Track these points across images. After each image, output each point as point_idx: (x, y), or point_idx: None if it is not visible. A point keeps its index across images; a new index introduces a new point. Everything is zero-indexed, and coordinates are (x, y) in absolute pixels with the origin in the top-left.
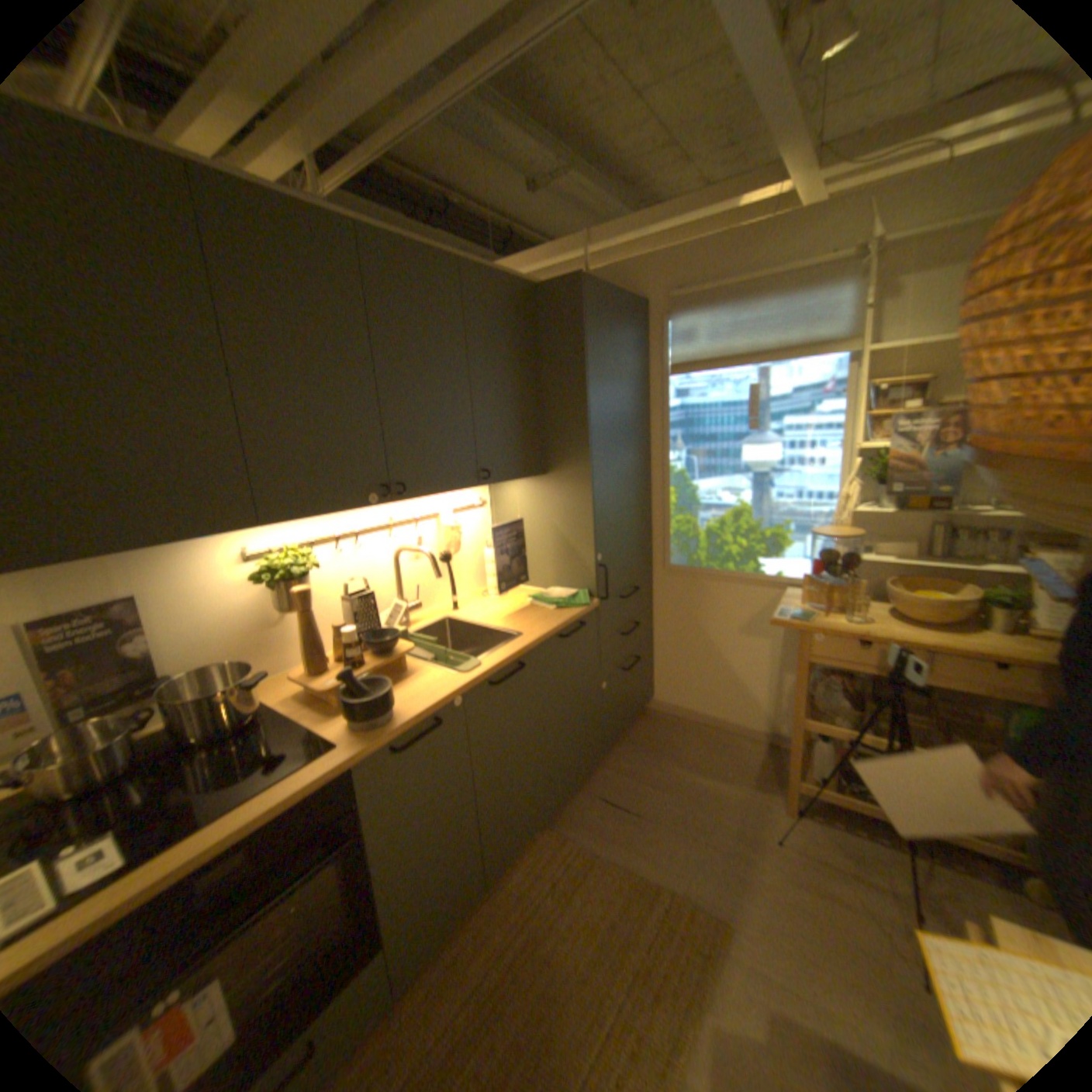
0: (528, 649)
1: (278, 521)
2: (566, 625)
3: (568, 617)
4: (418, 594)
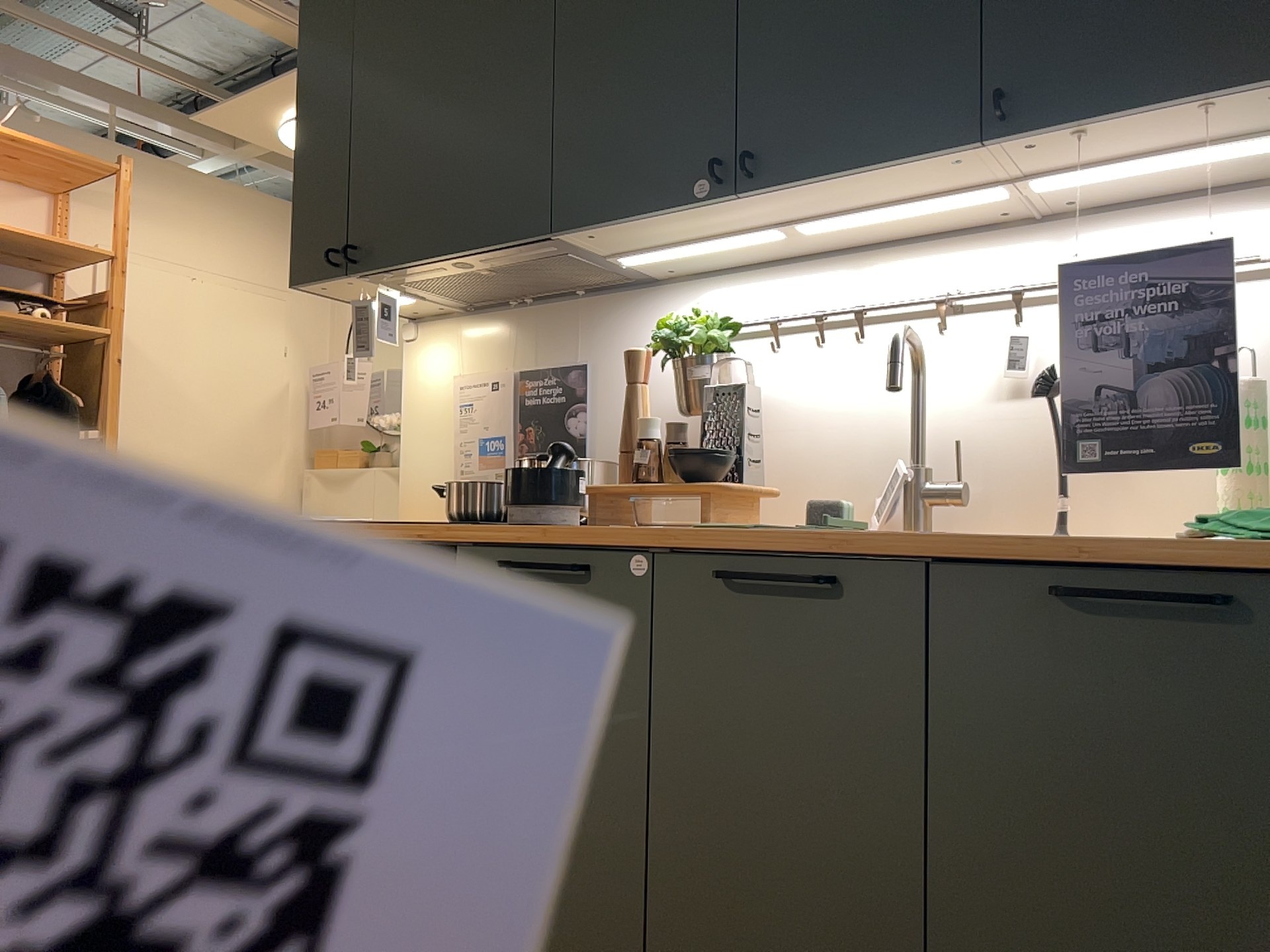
0: (871, 547)
1: (595, 232)
2: (1098, 554)
3: (1165, 551)
4: (960, 462)
